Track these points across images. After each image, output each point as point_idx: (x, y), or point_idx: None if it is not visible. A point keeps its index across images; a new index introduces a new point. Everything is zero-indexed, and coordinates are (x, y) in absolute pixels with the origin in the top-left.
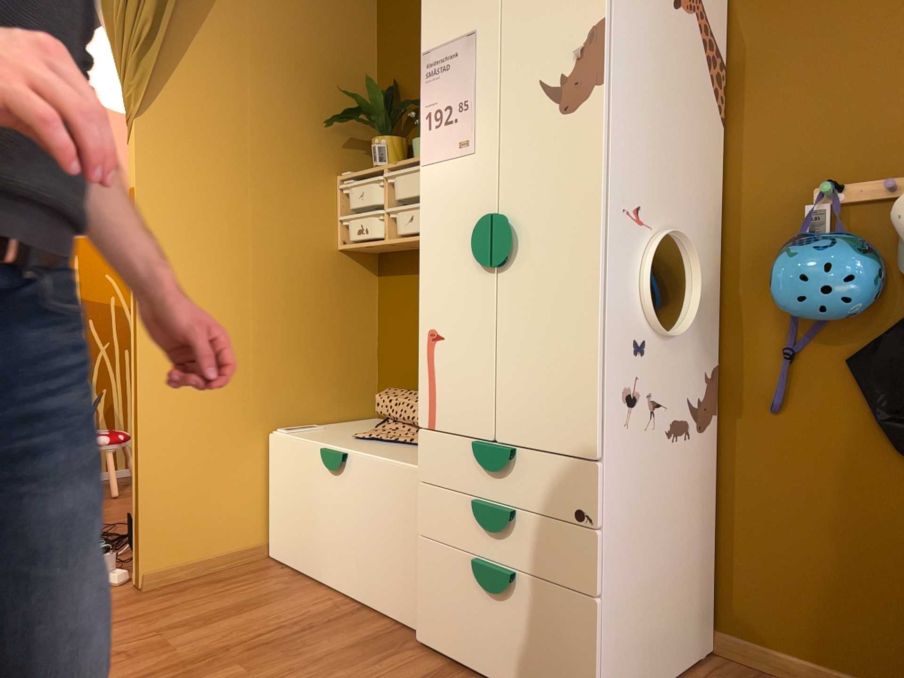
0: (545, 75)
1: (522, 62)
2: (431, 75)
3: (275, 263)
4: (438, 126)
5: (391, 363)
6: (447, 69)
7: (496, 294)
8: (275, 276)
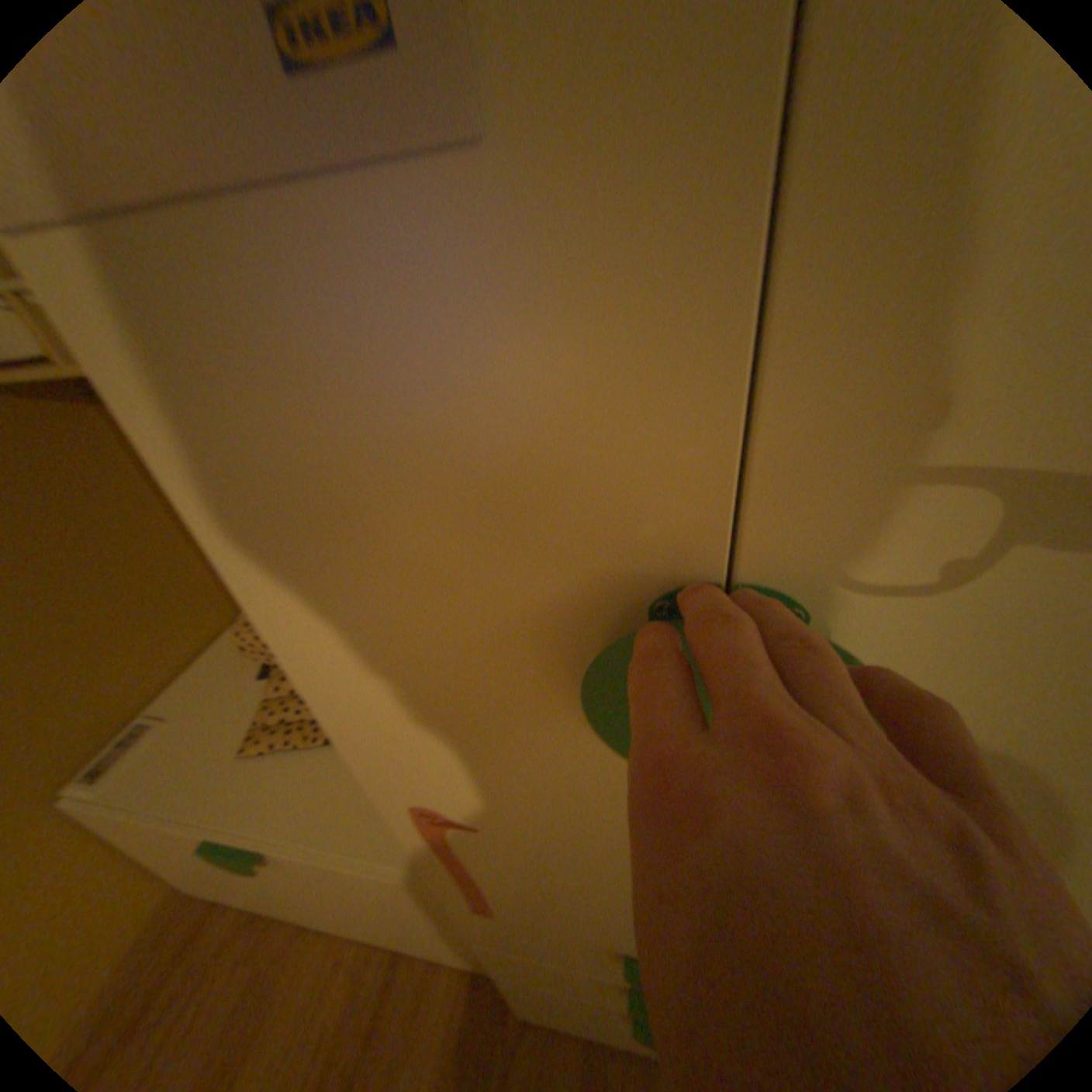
0: None
1: None
2: None
3: None
4: None
5: None
6: None
7: None
8: None
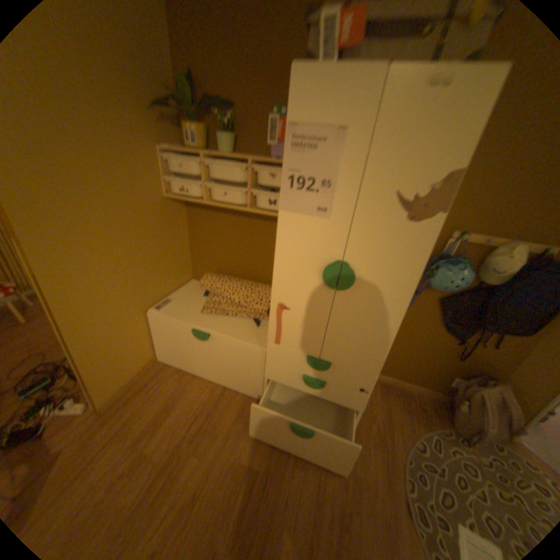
0: (402, 189)
1: (385, 170)
2: (296, 144)
3: (130, 217)
4: (300, 188)
5: (201, 254)
6: (314, 146)
7: (332, 300)
8: (131, 225)
